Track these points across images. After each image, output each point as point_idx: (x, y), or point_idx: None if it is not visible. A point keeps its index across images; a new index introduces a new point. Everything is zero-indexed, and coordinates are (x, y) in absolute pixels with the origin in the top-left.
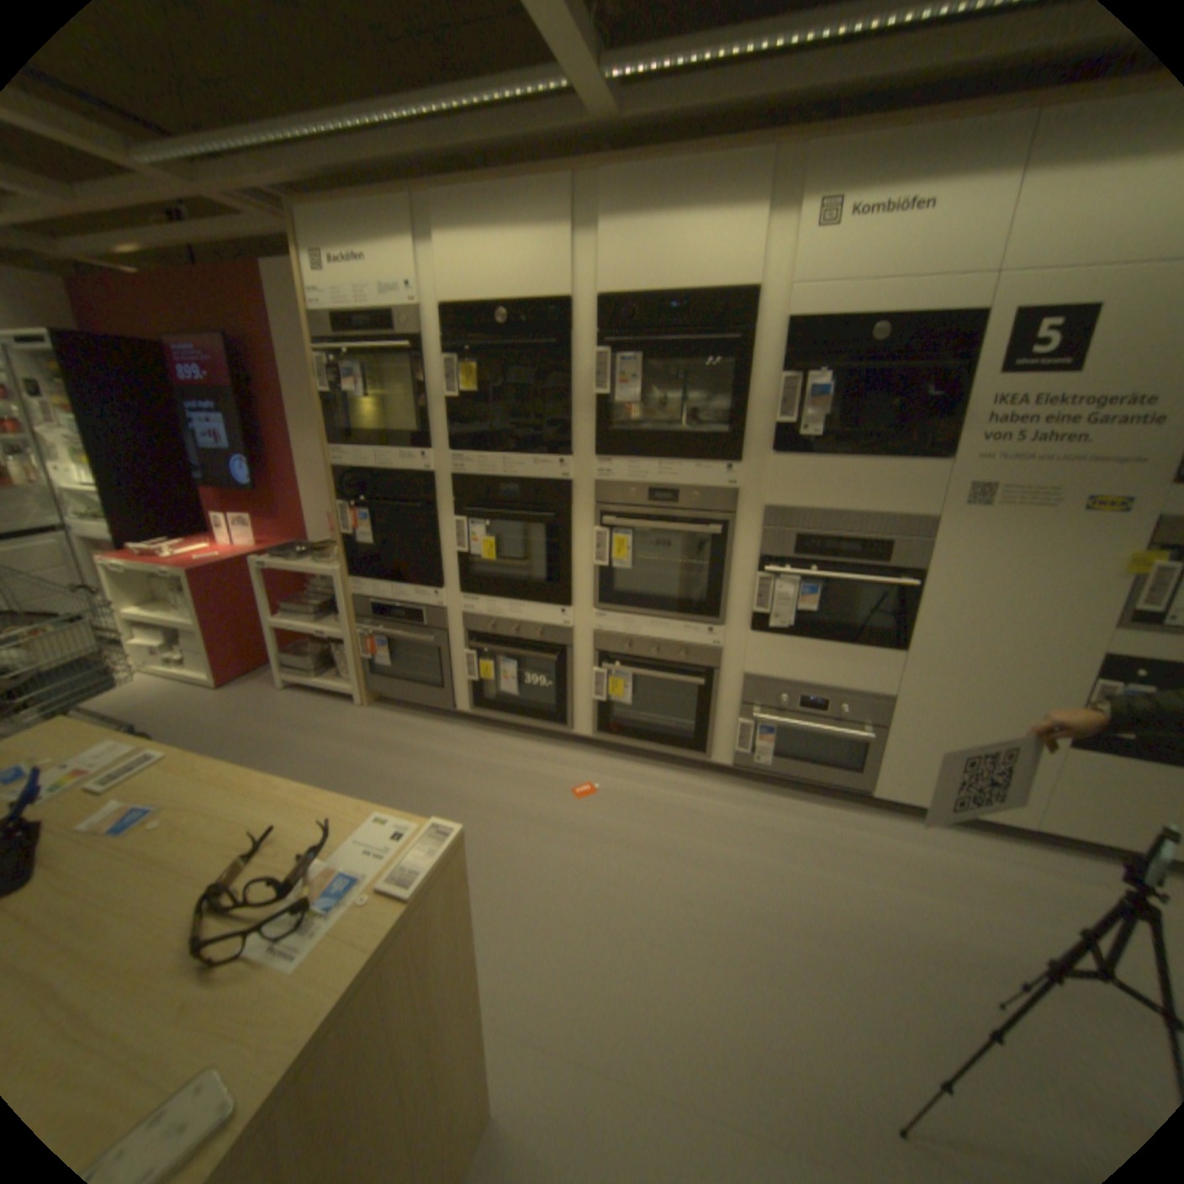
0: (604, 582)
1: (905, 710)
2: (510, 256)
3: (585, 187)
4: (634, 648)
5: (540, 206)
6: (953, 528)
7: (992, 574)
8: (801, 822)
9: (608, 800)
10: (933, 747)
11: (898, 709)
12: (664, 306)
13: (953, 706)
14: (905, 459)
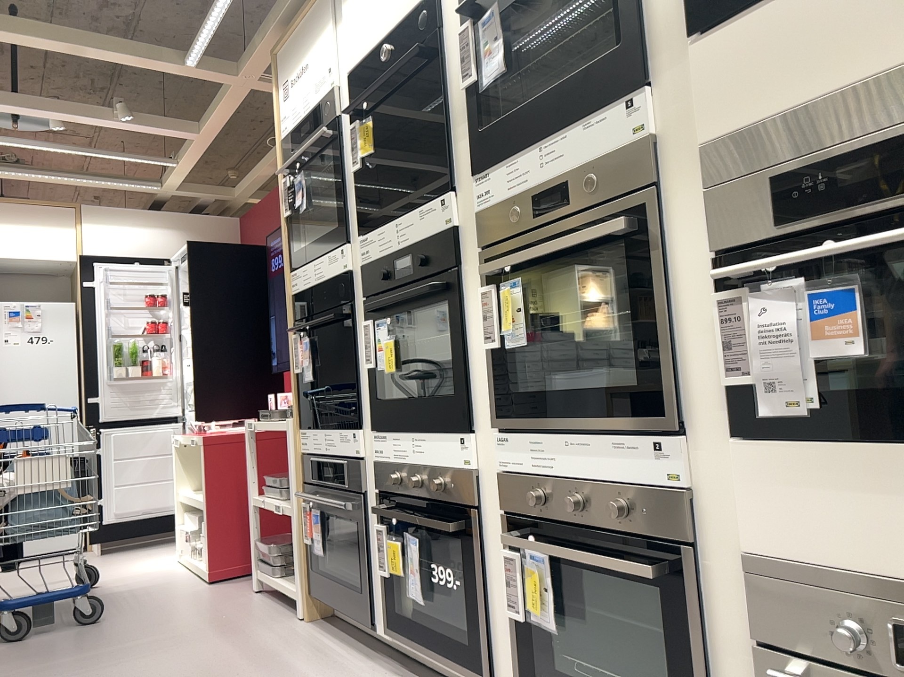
0: (500, 374)
1: None
2: None
3: None
4: (549, 496)
5: None
6: None
7: None
8: None
9: None
10: None
11: None
12: None
13: None
14: None
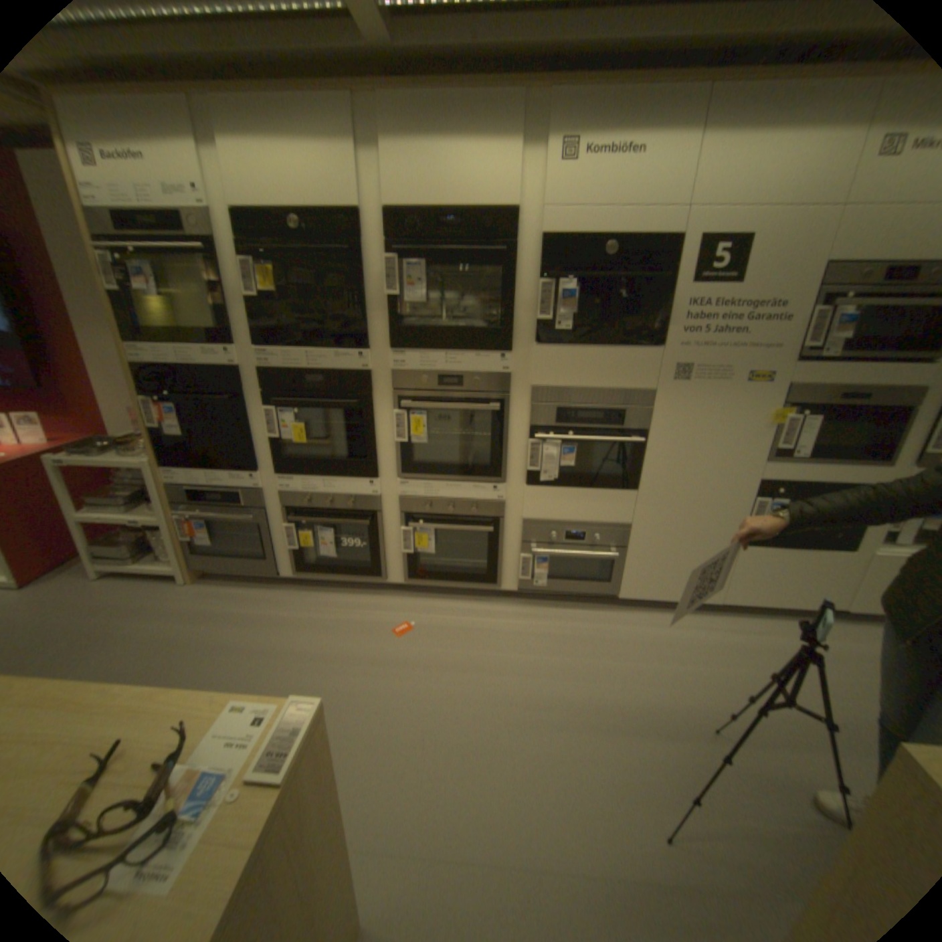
0: (405, 455)
1: (637, 533)
2: (297, 165)
3: (364, 107)
4: (434, 507)
5: (323, 121)
6: (664, 398)
7: (691, 430)
8: (570, 625)
9: (423, 633)
10: (656, 557)
11: (632, 533)
12: (442, 219)
13: (668, 526)
14: (631, 347)
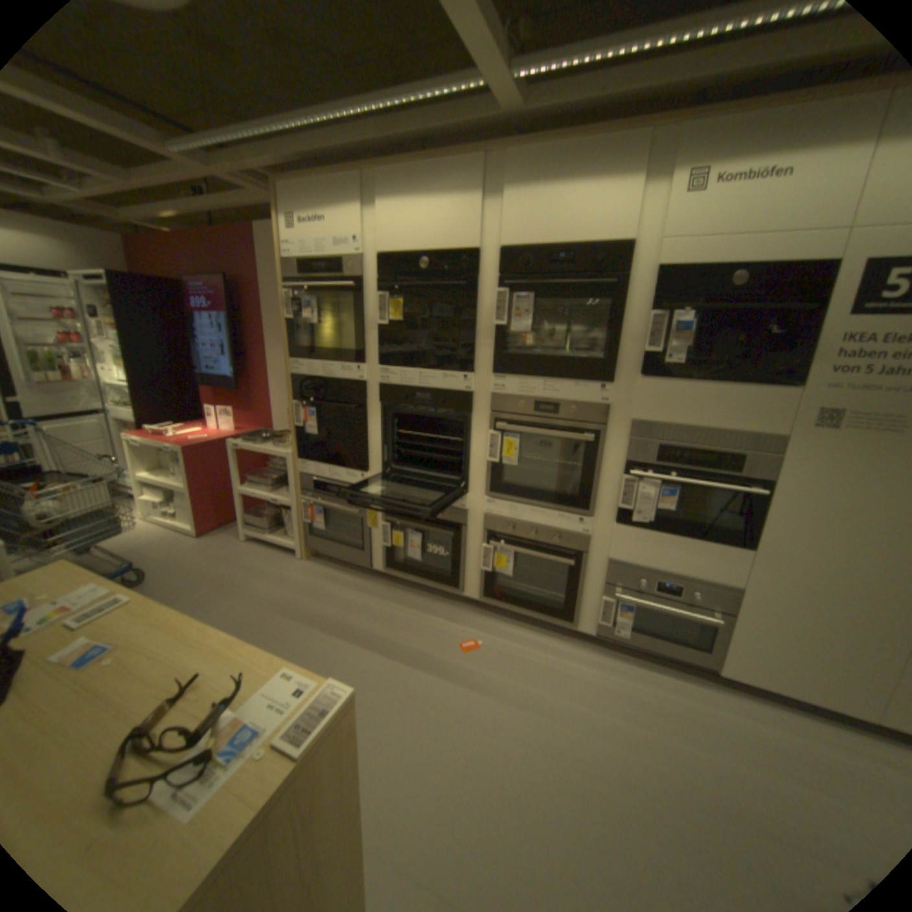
0: (494, 475)
1: (753, 602)
2: (433, 217)
3: (494, 163)
4: (517, 530)
5: (458, 179)
6: (802, 446)
7: (839, 488)
8: (655, 692)
9: (489, 655)
10: (778, 637)
11: (746, 600)
12: (554, 255)
13: (798, 603)
14: (759, 385)
